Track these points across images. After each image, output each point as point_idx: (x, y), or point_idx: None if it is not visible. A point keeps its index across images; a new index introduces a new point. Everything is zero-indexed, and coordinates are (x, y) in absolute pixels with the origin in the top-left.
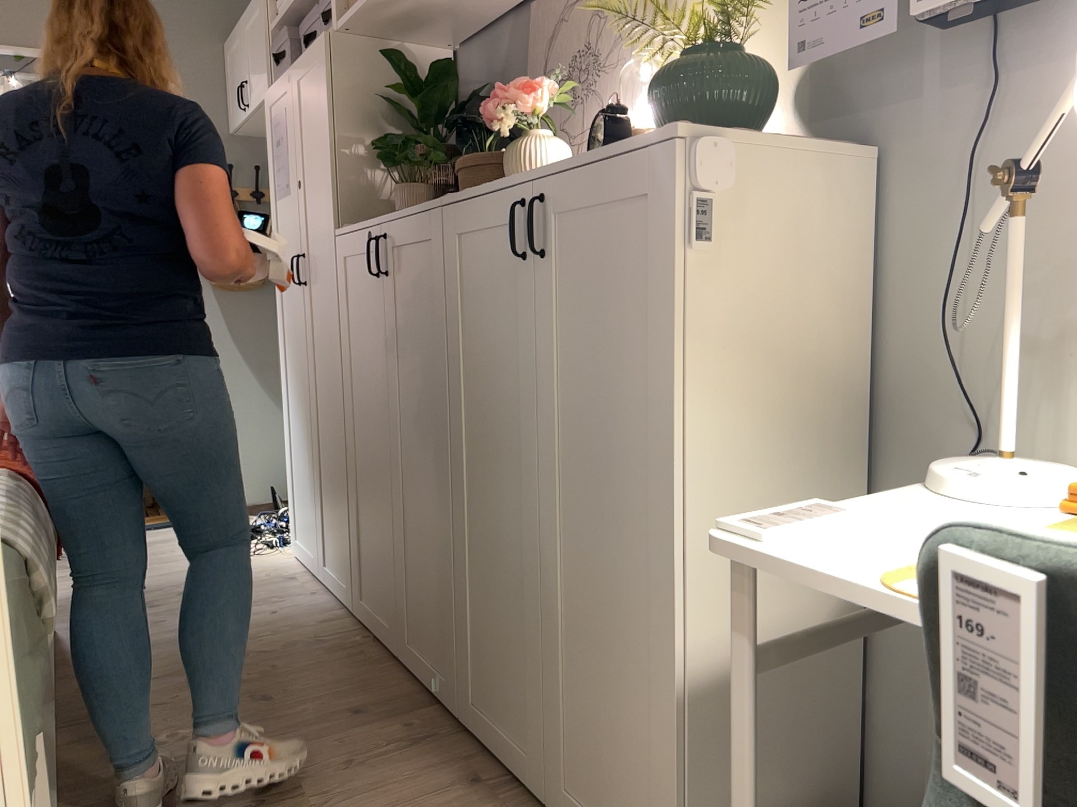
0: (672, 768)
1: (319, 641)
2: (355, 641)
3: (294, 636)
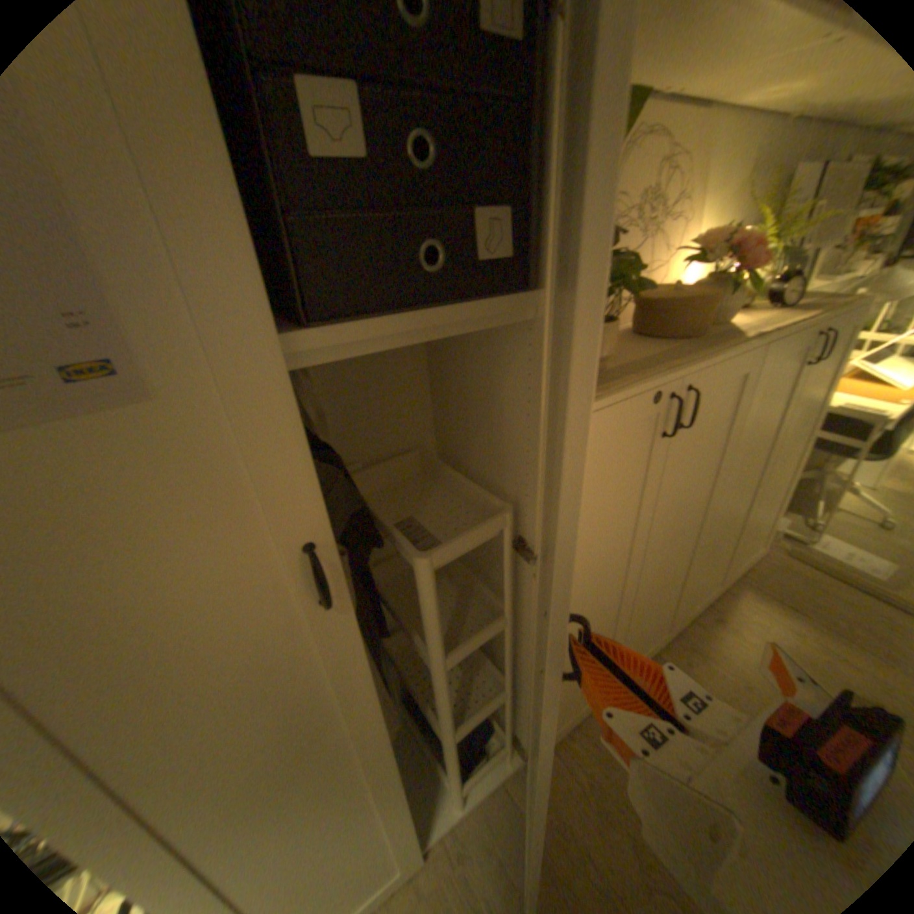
0: (785, 509)
1: (587, 788)
2: (576, 747)
3: (582, 827)
